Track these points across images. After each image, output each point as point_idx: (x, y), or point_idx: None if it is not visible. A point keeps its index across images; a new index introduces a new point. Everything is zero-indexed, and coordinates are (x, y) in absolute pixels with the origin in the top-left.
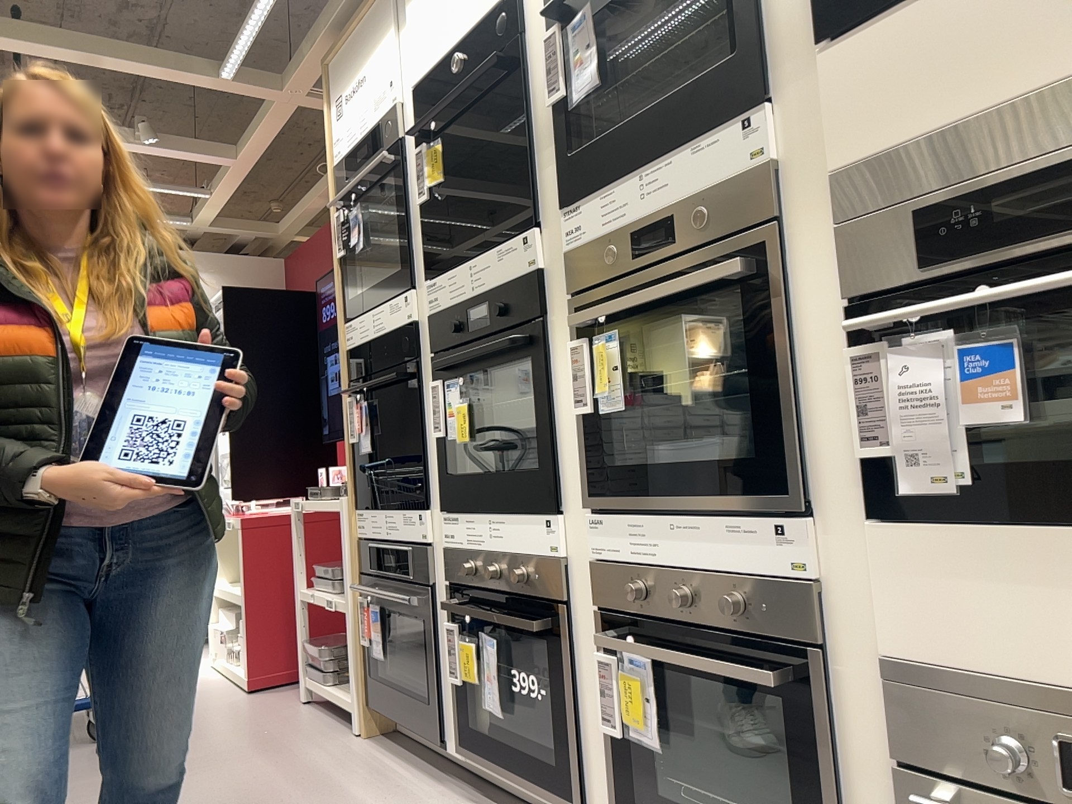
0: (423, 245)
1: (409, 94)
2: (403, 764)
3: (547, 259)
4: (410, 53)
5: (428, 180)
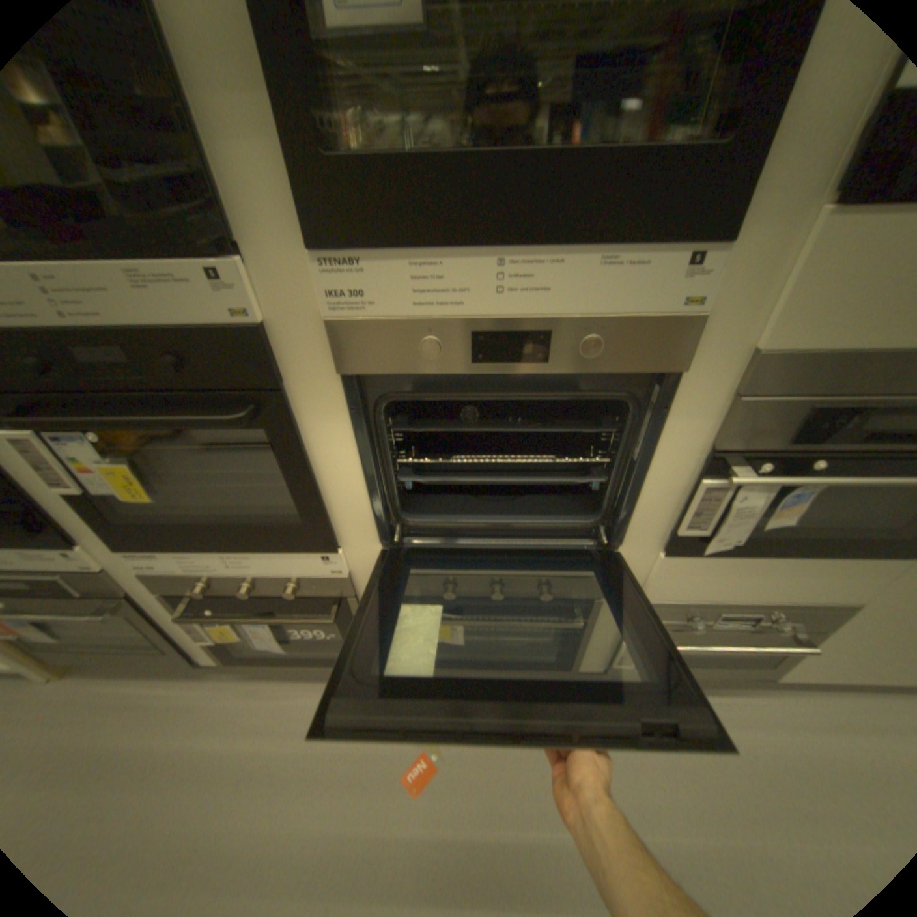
0: None
1: None
2: (142, 684)
3: (272, 313)
4: None
5: None
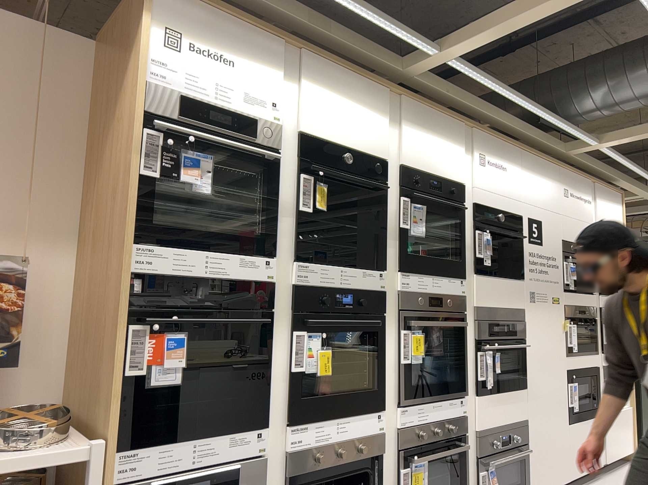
0: (298, 236)
1: (291, 131)
2: None
3: (384, 287)
4: (305, 113)
5: (321, 206)
